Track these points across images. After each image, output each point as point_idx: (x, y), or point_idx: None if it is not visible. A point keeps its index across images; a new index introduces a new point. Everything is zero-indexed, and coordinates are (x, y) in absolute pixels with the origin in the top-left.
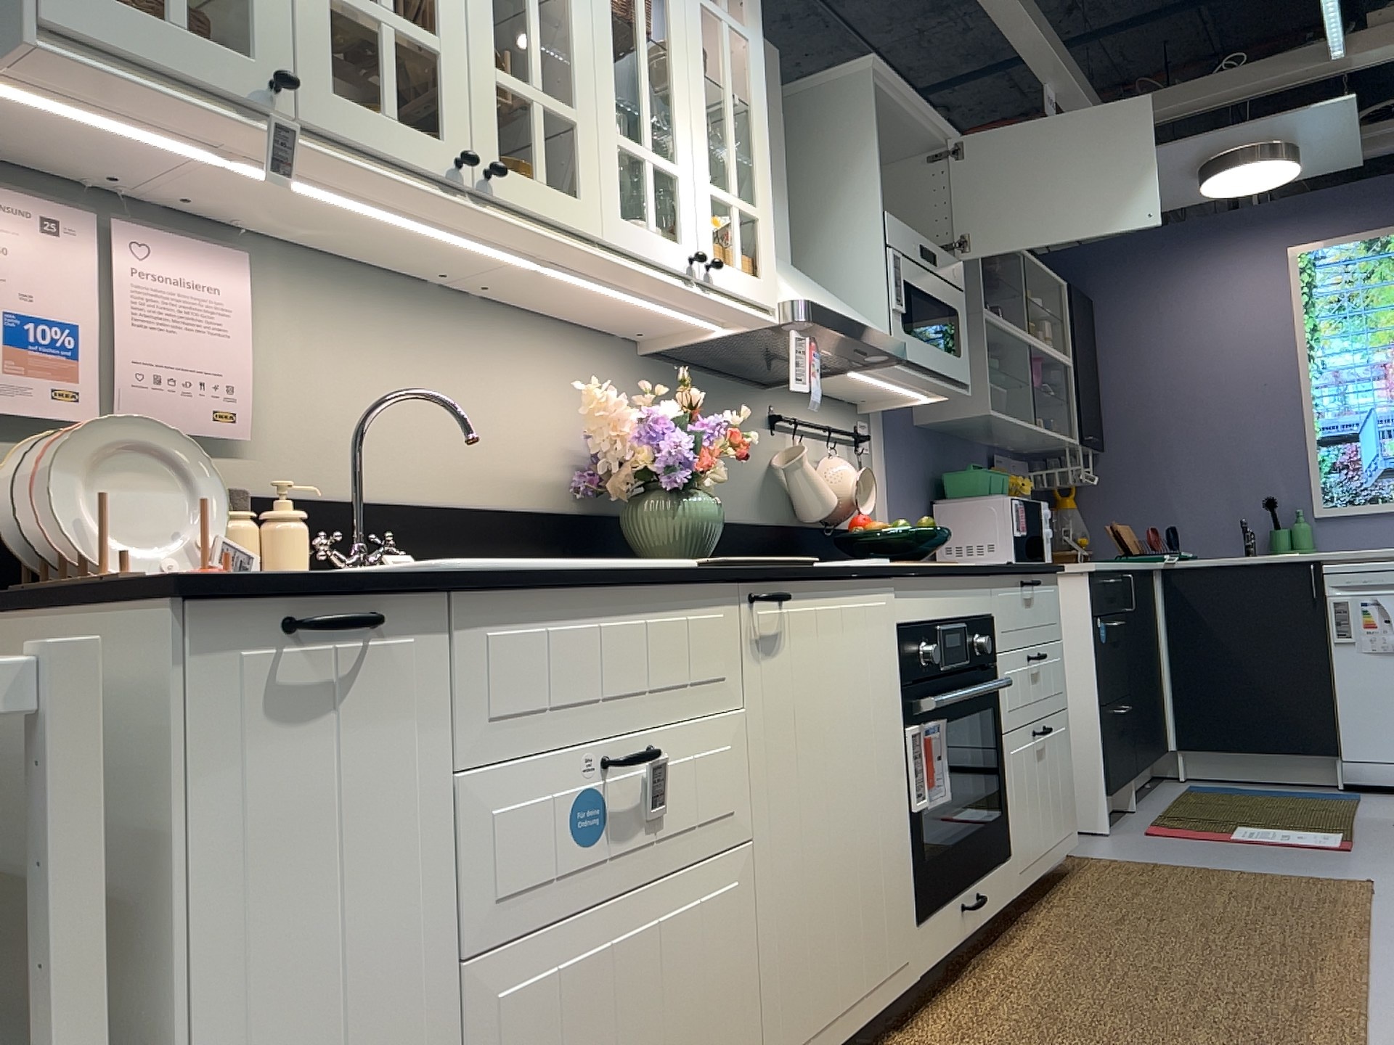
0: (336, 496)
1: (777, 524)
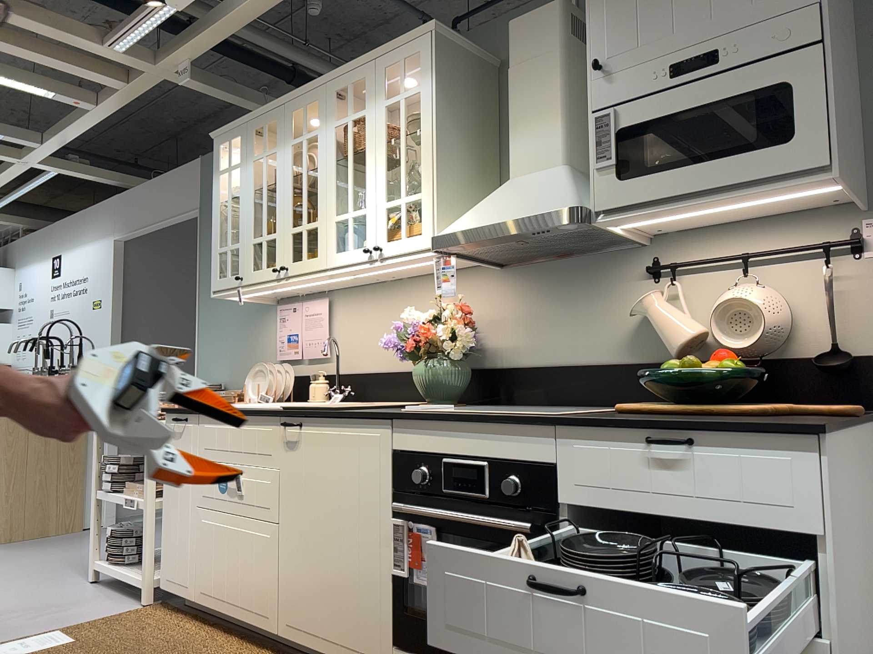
0: (352, 372)
1: (651, 360)
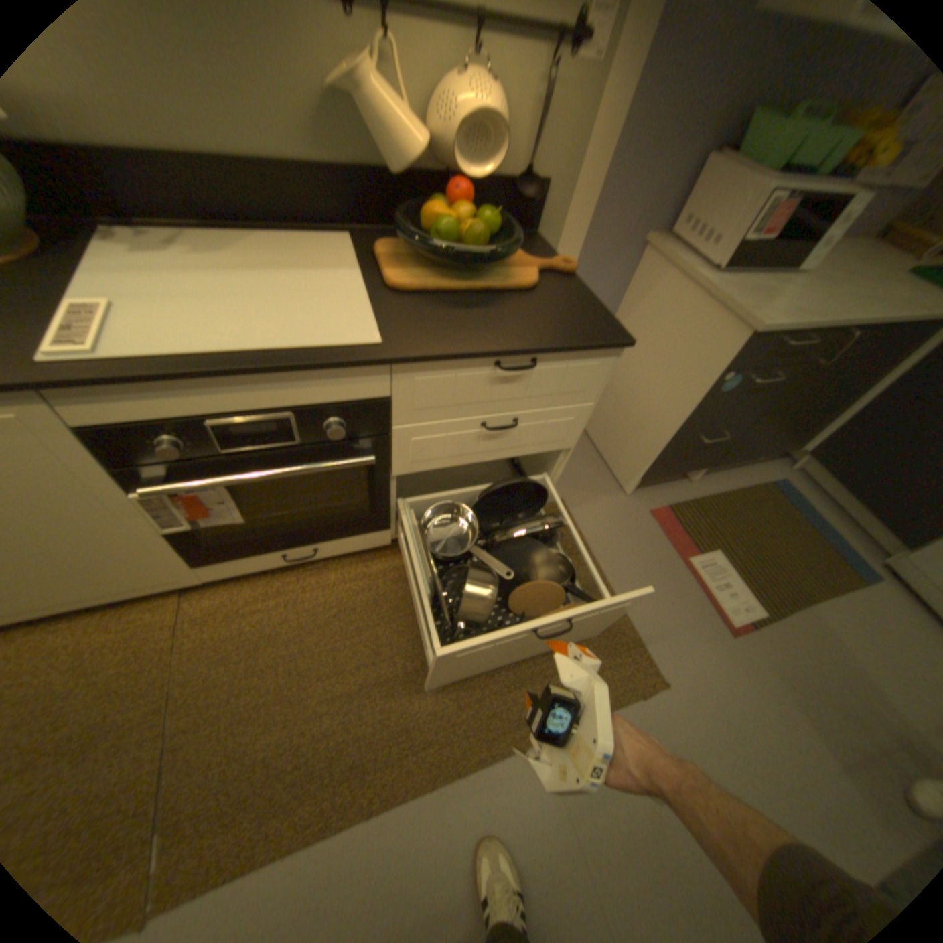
0: None
1: (346, 159)
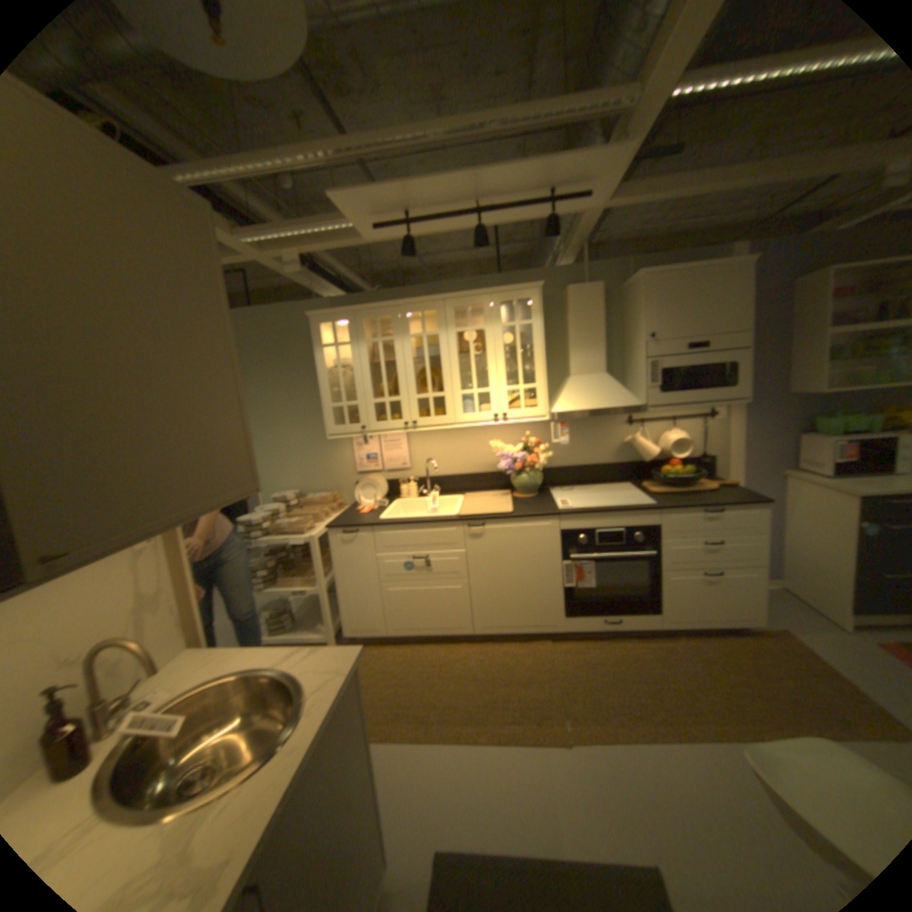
0: (433, 475)
1: (628, 461)
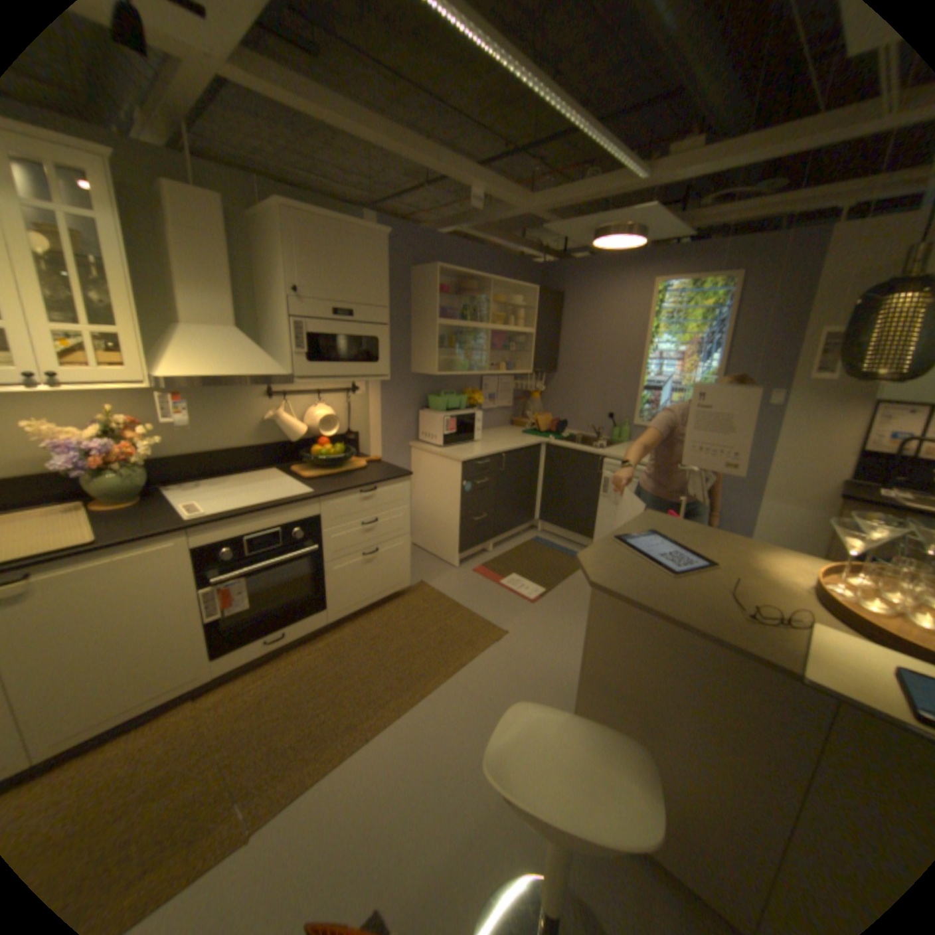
0: None
1: (272, 442)
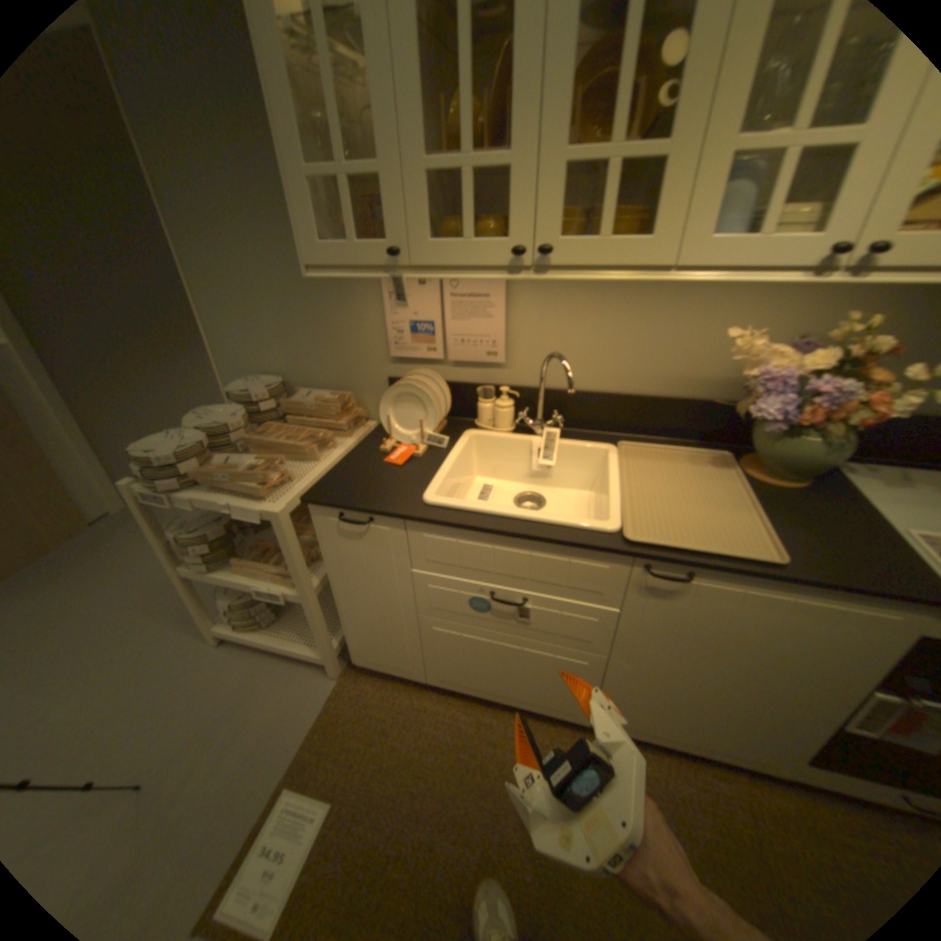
0: (550, 386)
1: None
